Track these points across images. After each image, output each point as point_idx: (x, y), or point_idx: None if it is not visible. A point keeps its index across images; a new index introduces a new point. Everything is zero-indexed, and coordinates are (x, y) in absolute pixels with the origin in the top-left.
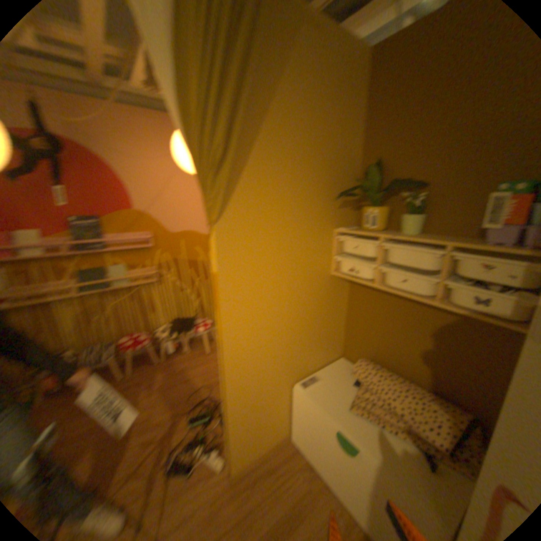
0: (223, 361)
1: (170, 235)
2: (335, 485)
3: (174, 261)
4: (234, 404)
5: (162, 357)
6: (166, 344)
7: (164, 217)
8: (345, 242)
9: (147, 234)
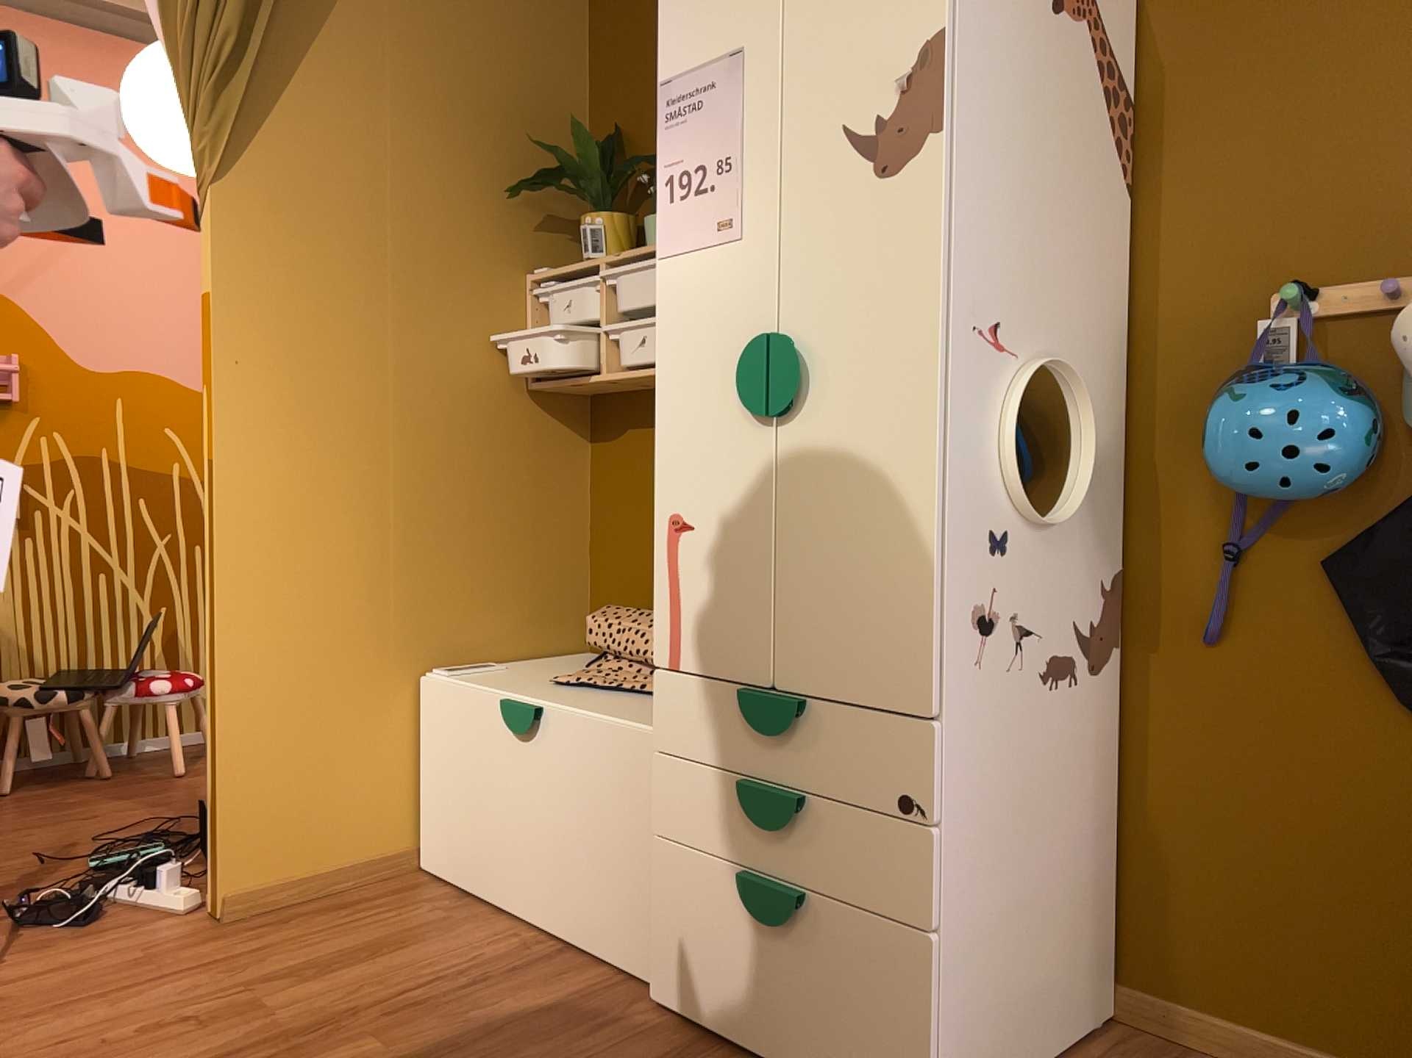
0: (217, 514)
1: (93, 377)
2: (508, 881)
3: (93, 463)
4: (240, 652)
5: (13, 767)
6: (32, 721)
7: (79, 317)
8: (547, 299)
9: (17, 359)
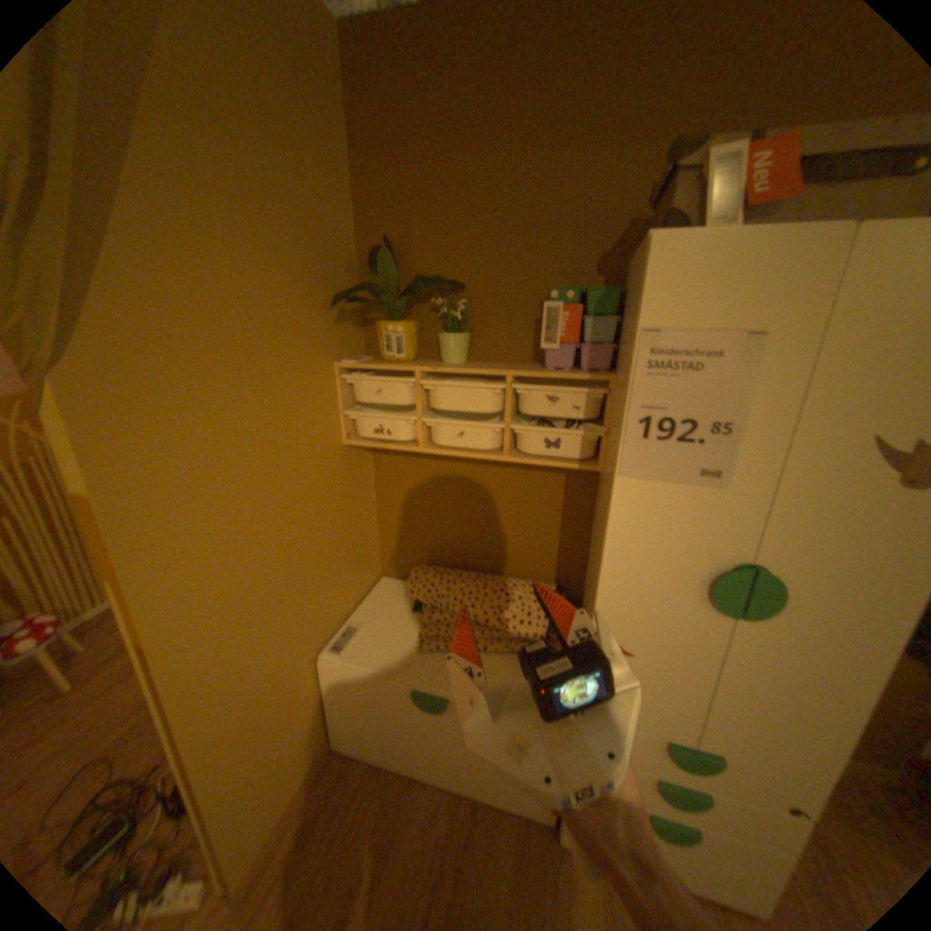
0: (159, 681)
1: None
2: (419, 767)
3: None
4: (207, 753)
5: None
6: None
7: None
8: (359, 384)
9: None
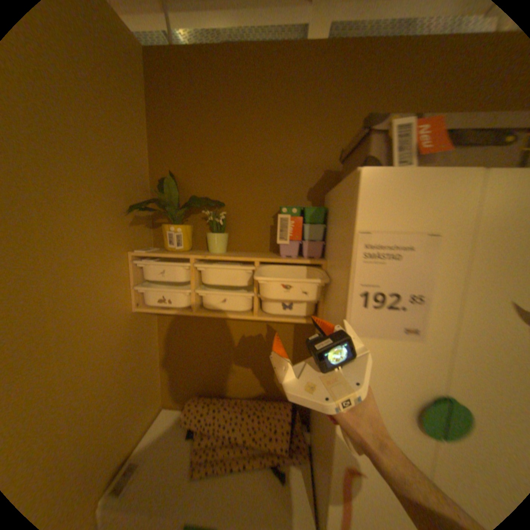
0: None
1: None
2: None
3: None
4: None
5: None
6: None
7: None
8: (148, 268)
9: None
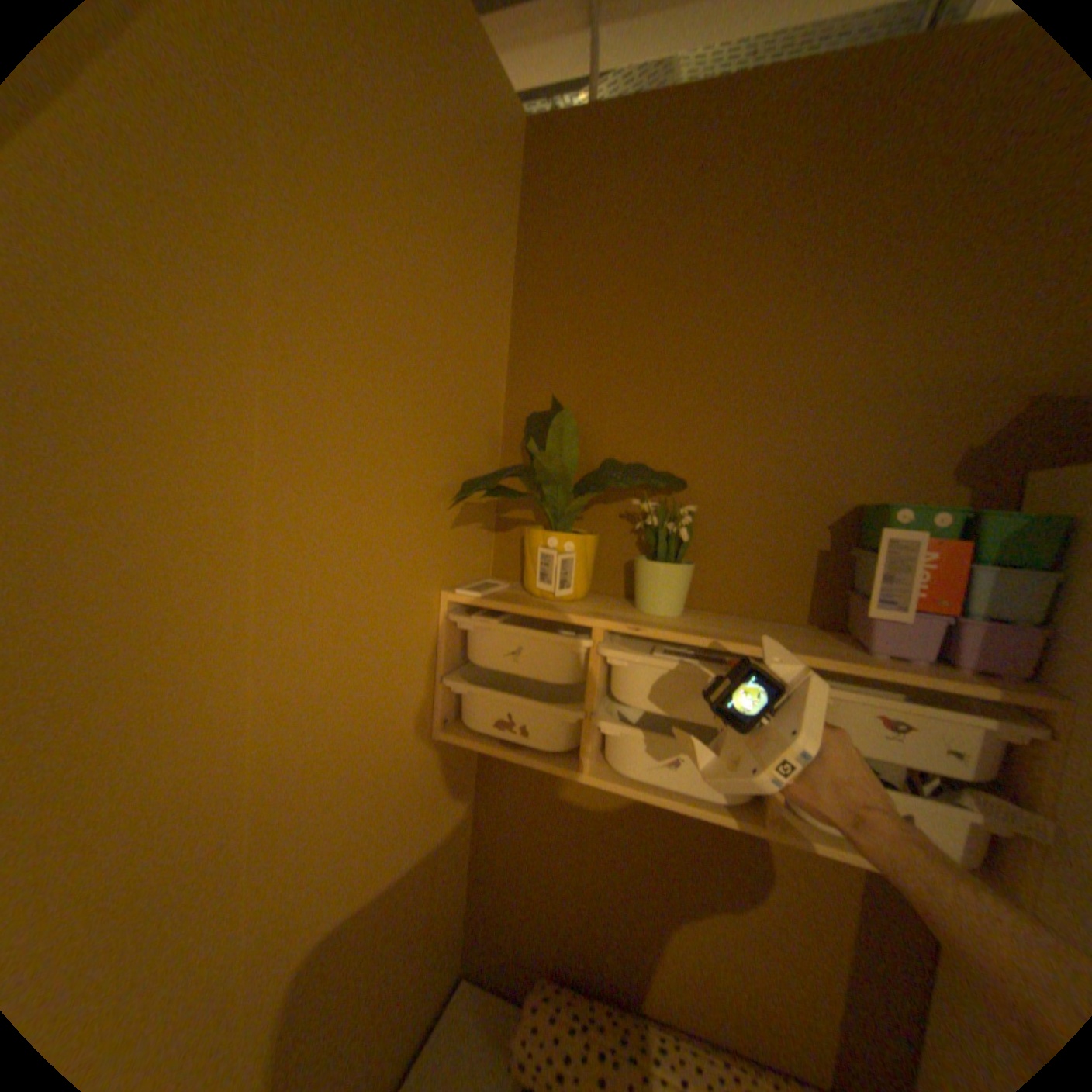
0: None
1: None
2: None
3: None
4: None
5: None
6: None
7: None
8: (483, 636)
9: None
